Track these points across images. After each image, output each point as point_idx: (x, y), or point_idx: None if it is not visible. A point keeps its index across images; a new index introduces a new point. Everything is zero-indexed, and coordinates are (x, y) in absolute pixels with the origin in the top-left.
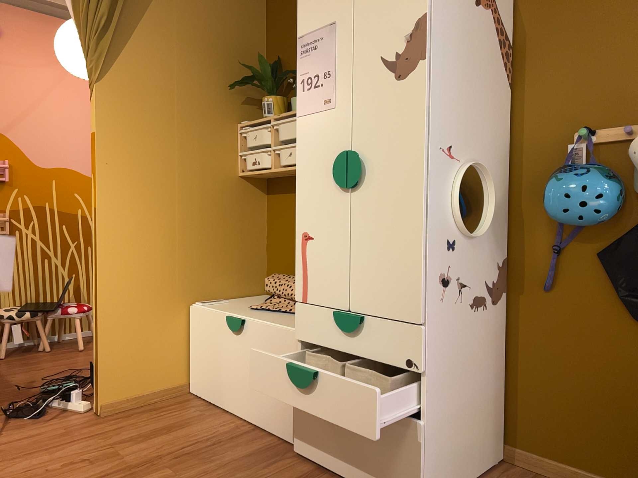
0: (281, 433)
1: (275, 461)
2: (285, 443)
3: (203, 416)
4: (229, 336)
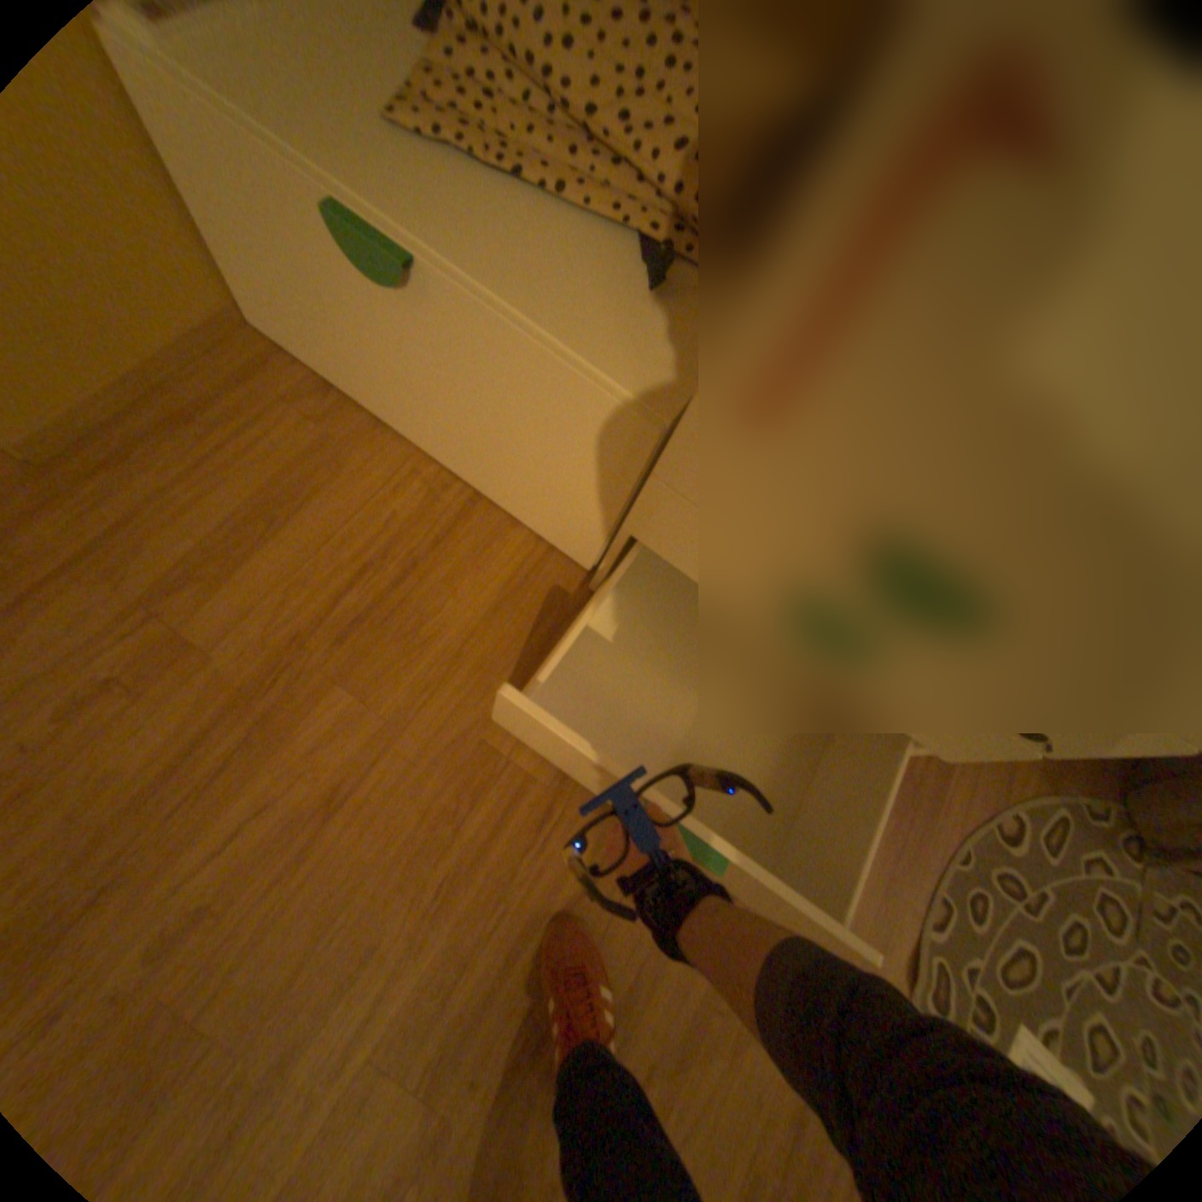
0: (547, 533)
1: (555, 619)
2: (557, 551)
3: (335, 447)
4: (355, 269)
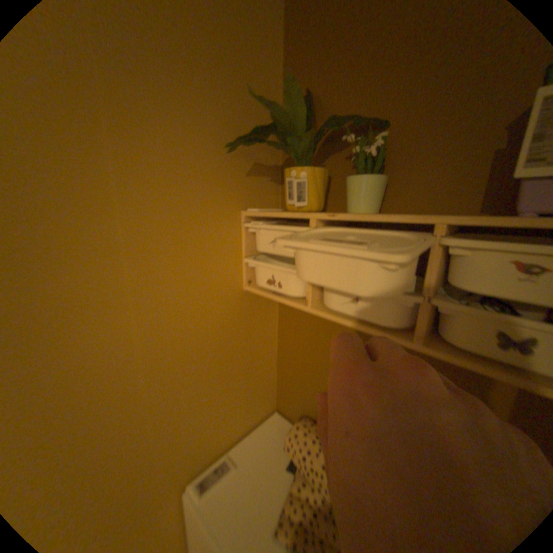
0: None
1: None
2: None
3: None
4: None
